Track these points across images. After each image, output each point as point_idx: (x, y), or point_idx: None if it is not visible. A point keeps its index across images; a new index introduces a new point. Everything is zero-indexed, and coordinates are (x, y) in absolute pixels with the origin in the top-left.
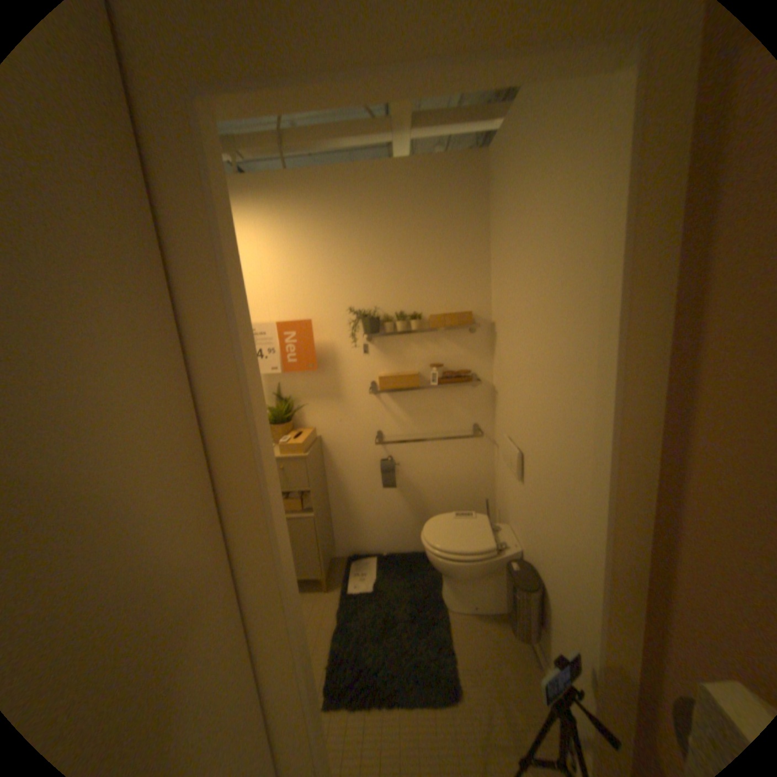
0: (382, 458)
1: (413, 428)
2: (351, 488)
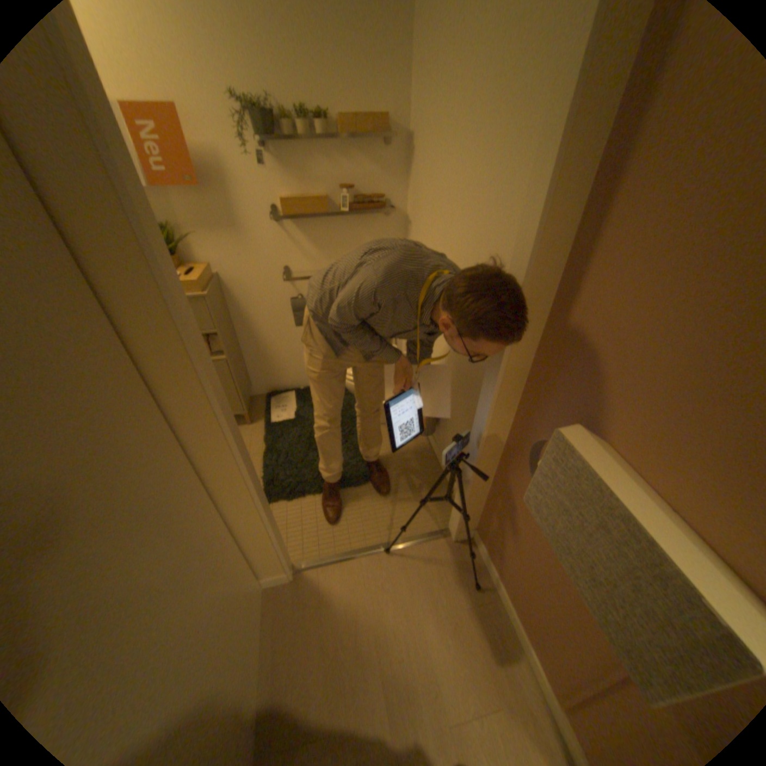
0: (292, 296)
1: (323, 262)
2: (261, 329)
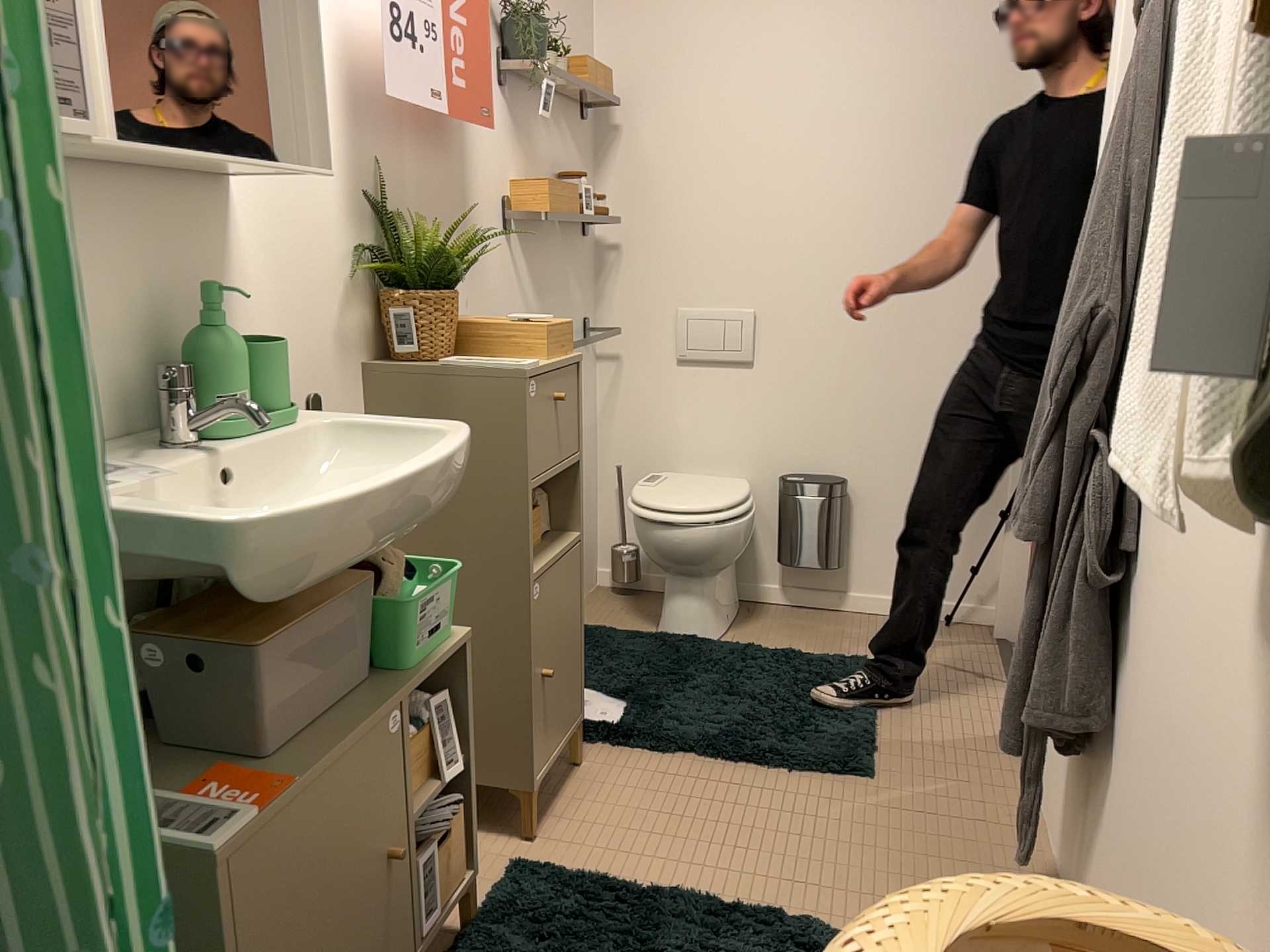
0: None
1: None
2: None
